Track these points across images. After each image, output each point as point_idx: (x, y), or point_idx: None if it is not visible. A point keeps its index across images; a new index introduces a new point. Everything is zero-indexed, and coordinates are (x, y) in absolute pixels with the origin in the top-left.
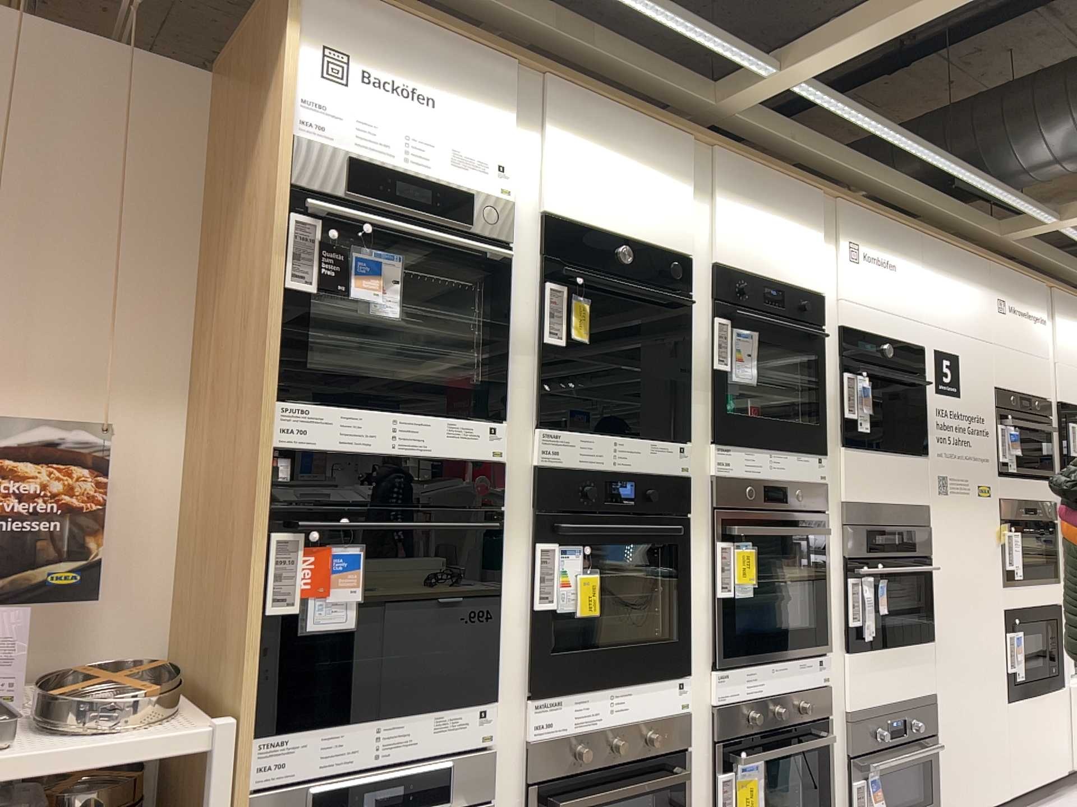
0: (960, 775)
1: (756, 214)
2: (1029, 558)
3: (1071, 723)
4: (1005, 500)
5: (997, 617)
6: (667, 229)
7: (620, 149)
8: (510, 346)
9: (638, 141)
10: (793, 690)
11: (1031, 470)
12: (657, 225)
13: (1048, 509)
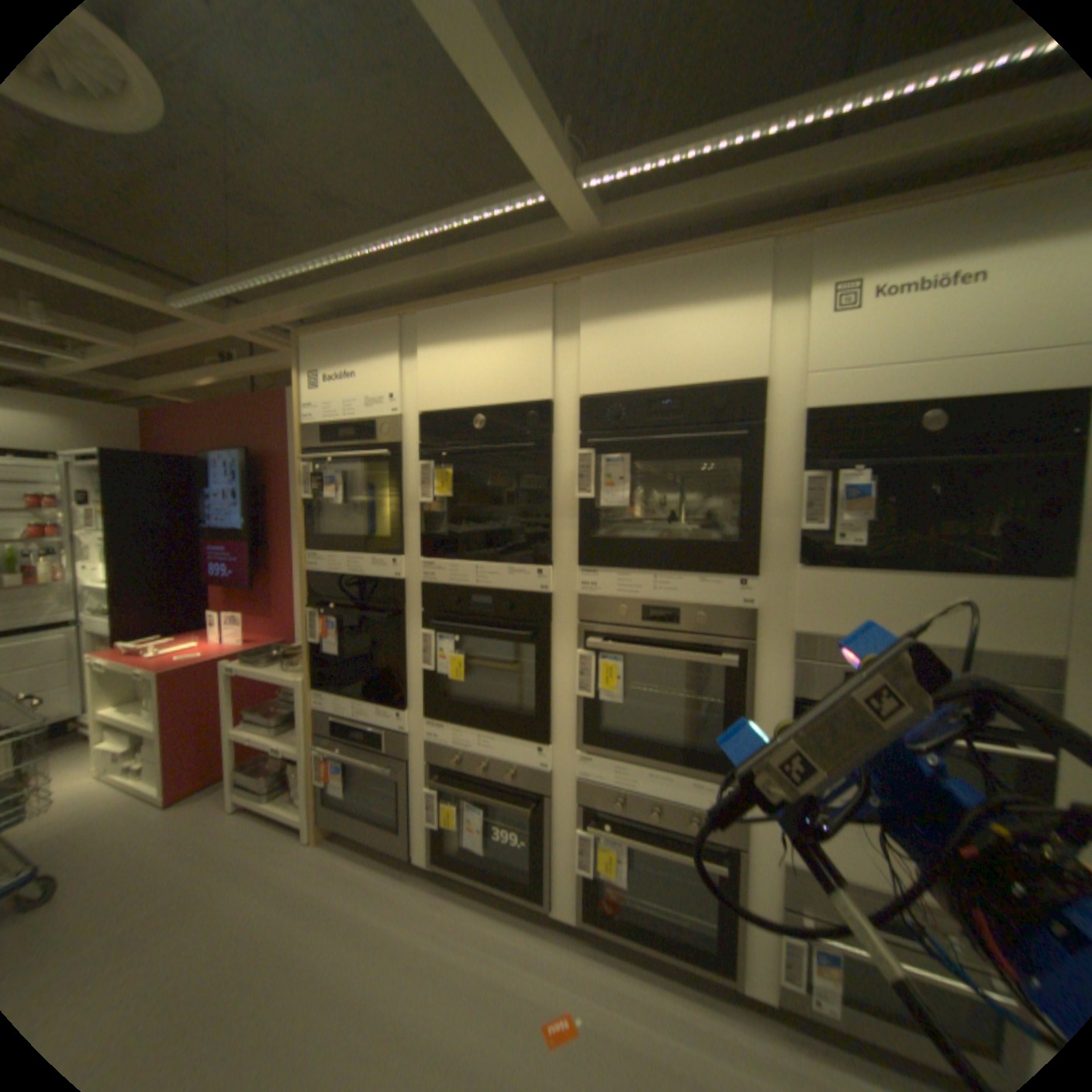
0: None
1: (637, 325)
2: None
3: None
4: None
5: None
6: (520, 386)
7: (472, 338)
8: (404, 509)
9: (489, 322)
10: (683, 806)
11: None
12: (509, 387)
13: None
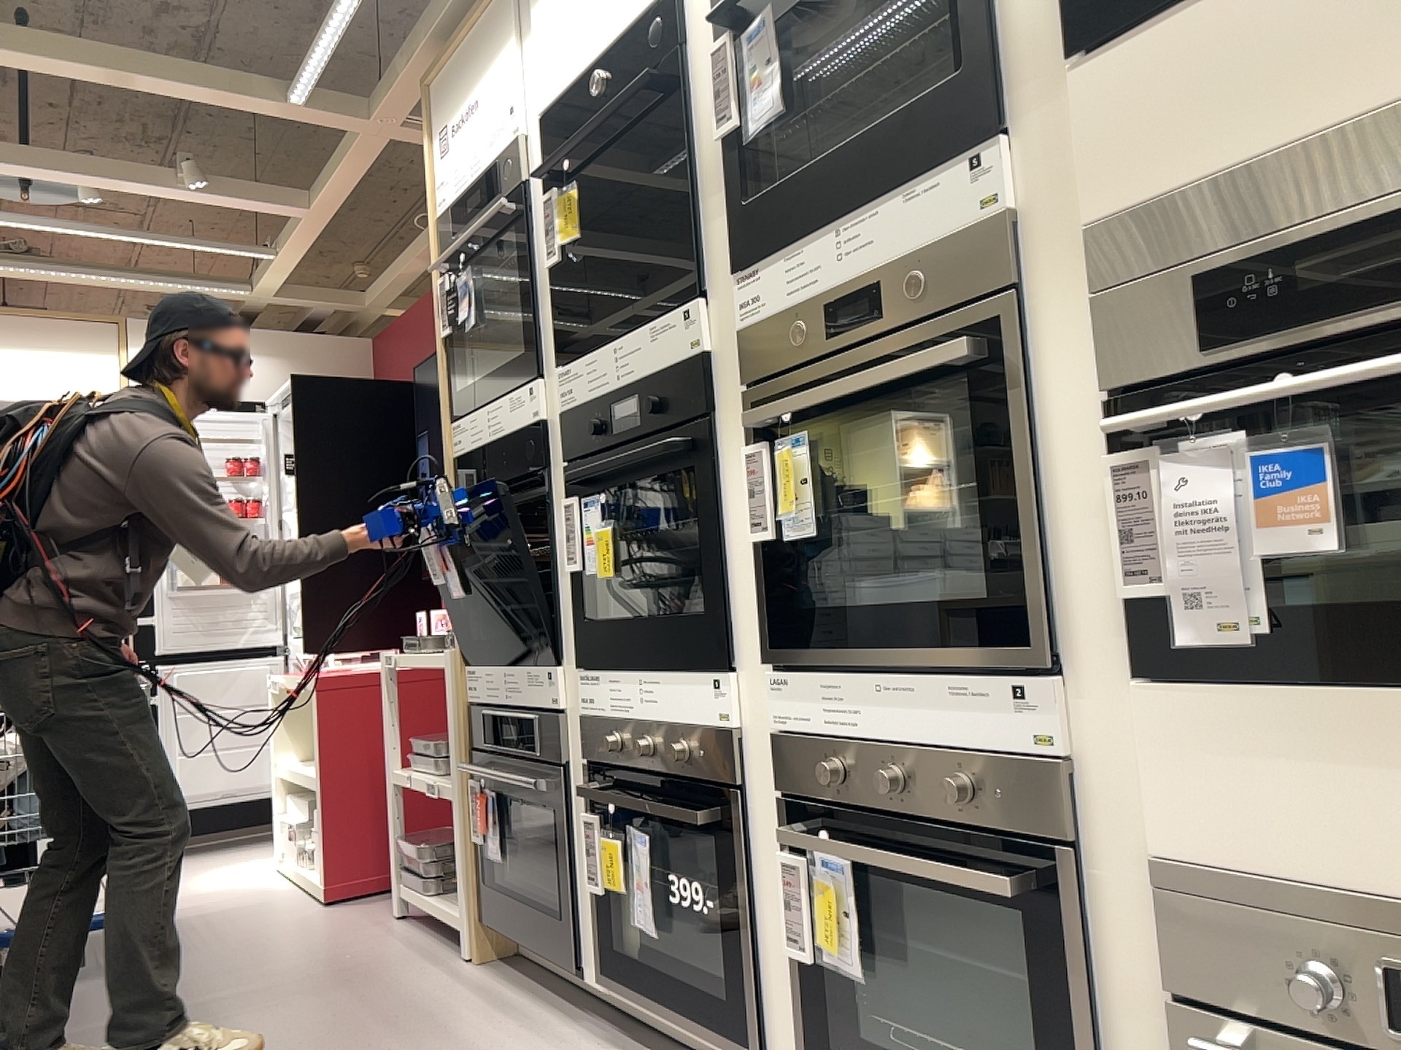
0: None
1: None
2: None
3: None
4: None
5: None
6: None
7: None
8: (536, 291)
9: None
10: (942, 746)
11: None
12: None
13: None
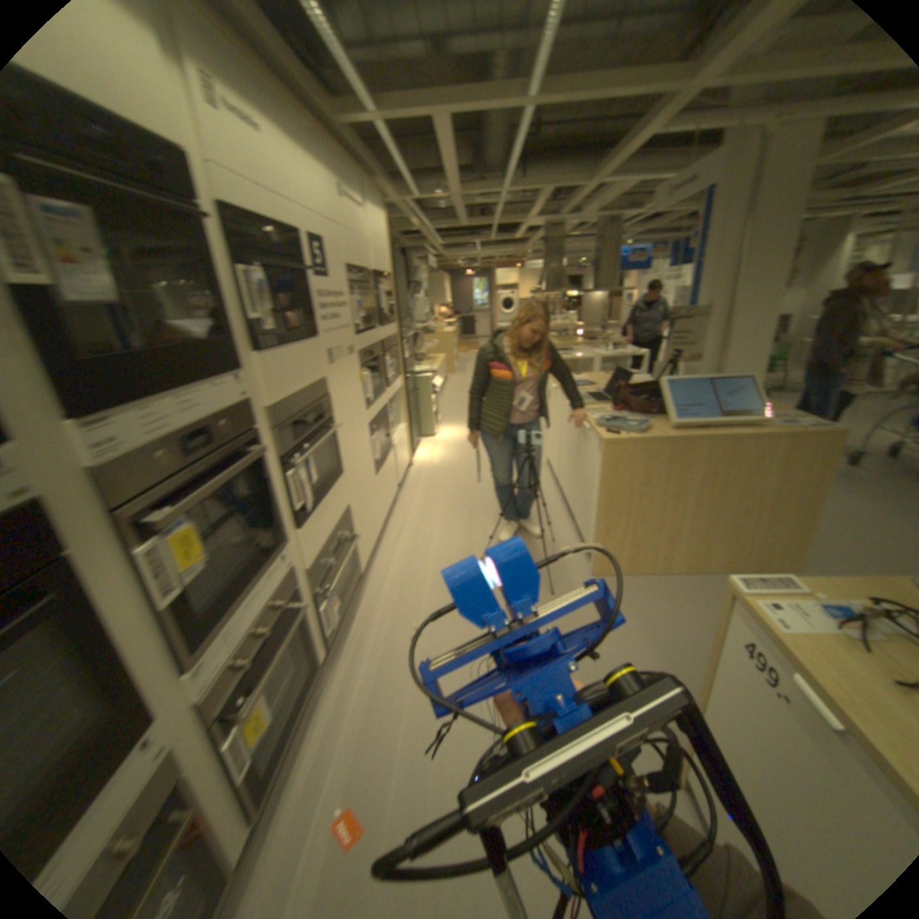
0: (365, 538)
1: None
2: (375, 384)
3: (396, 463)
4: (363, 353)
5: (368, 432)
6: None
7: None
8: None
9: None
10: (268, 600)
11: (371, 326)
12: None
13: (380, 349)
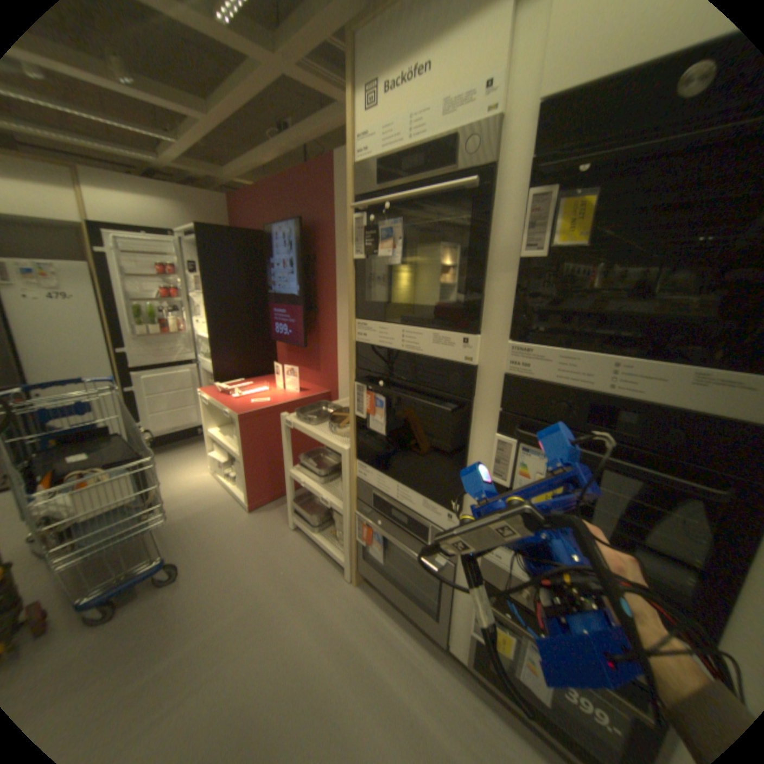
0: None
1: None
2: None
3: None
4: None
5: None
6: None
7: None
8: (489, 267)
9: None
10: None
11: None
12: None
13: None
